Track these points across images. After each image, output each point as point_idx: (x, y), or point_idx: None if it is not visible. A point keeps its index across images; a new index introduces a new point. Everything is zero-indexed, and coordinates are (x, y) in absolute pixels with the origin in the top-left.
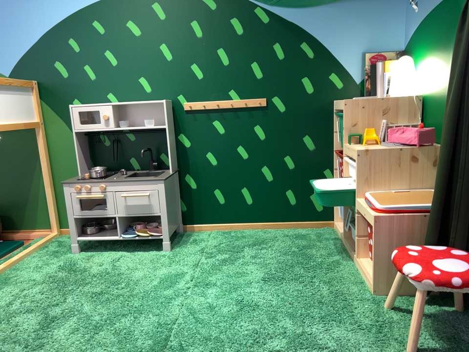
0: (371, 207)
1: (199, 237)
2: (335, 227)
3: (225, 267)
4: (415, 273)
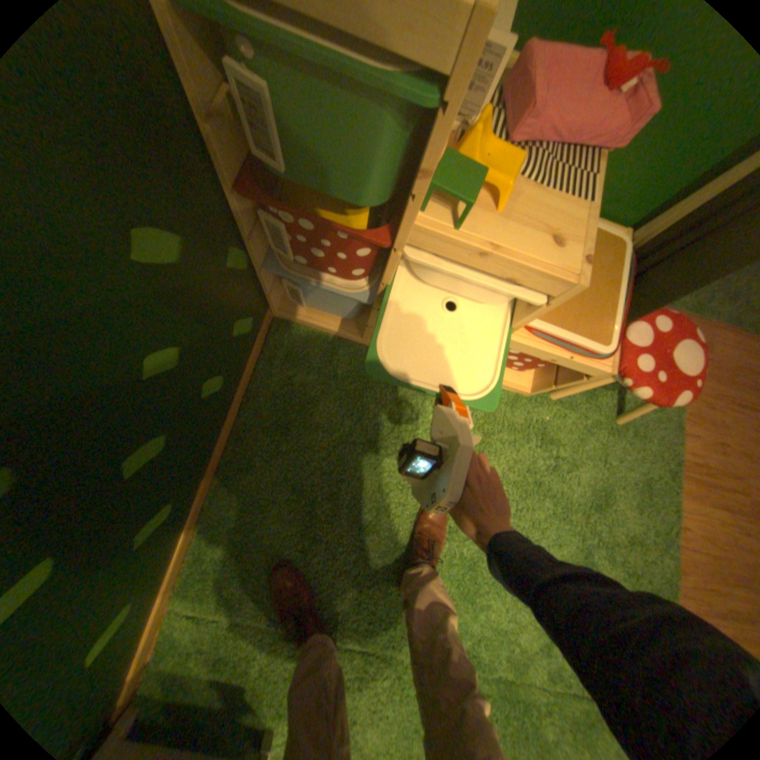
0: (575, 349)
1: (201, 648)
2: (280, 315)
3: (389, 593)
4: (688, 403)
